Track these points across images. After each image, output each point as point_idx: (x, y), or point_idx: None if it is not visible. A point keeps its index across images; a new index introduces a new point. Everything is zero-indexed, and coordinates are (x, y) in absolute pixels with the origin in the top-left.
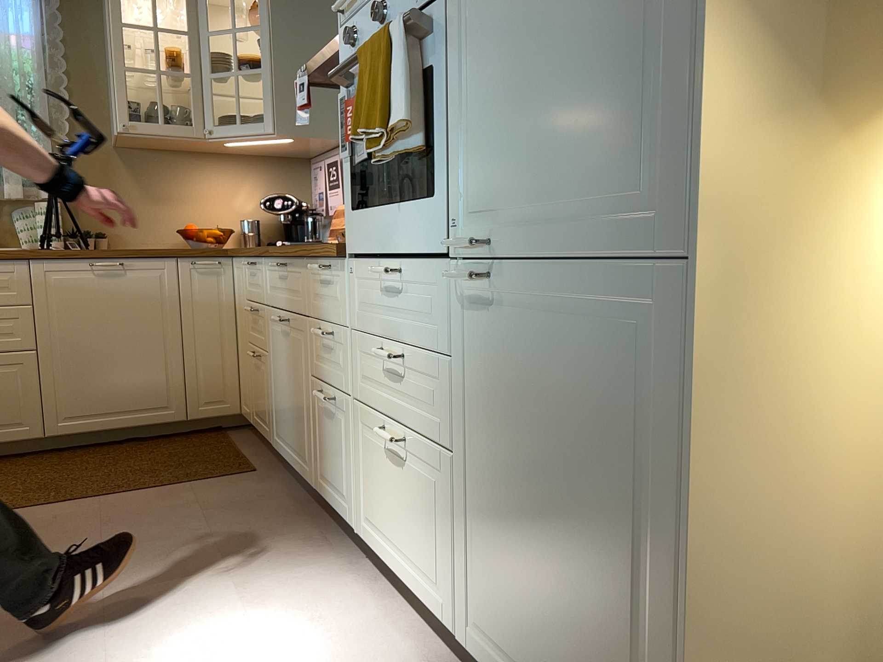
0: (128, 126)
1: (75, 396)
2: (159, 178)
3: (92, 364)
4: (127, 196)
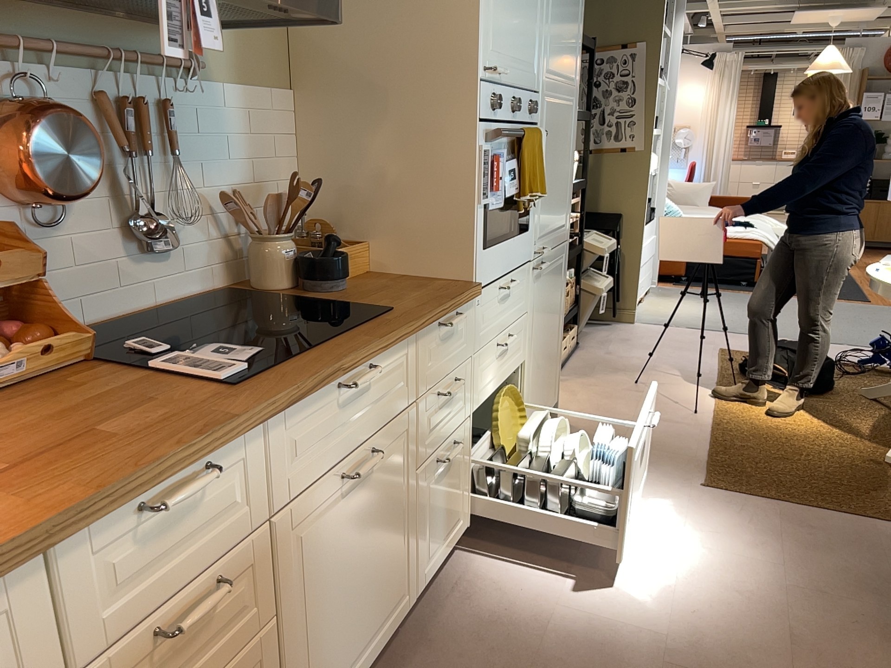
0: None
1: None
2: None
3: None
4: None
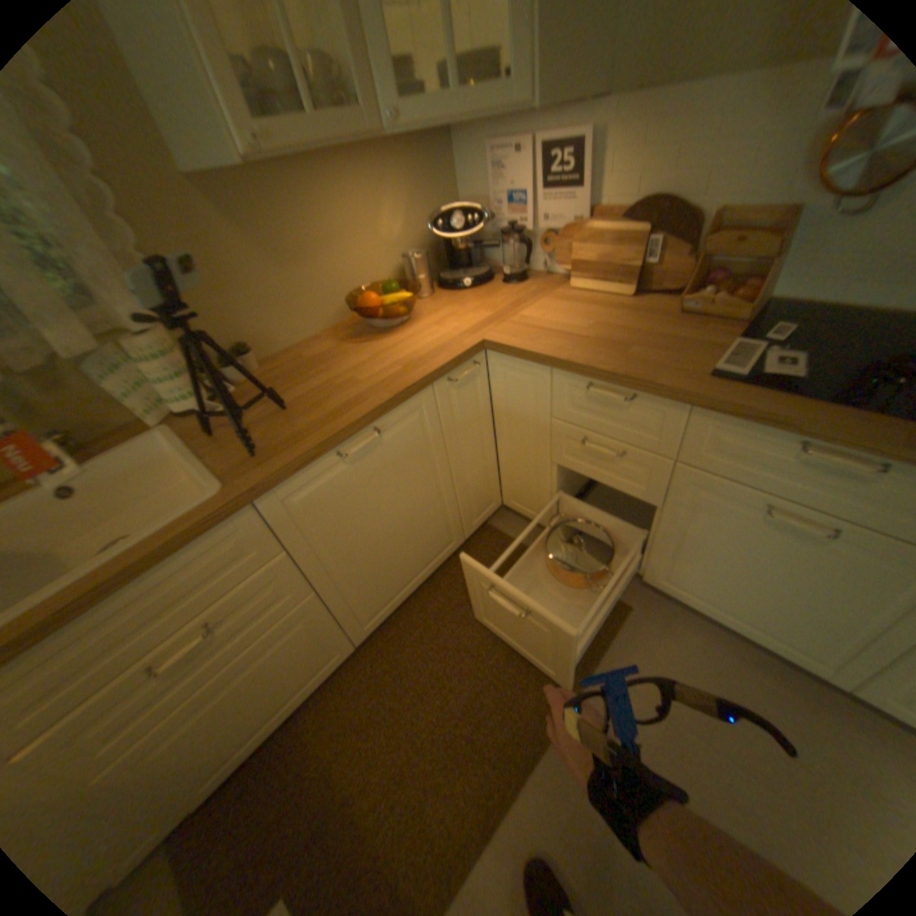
0: (255, 137)
1: (371, 597)
2: (277, 220)
3: (377, 559)
4: (245, 268)
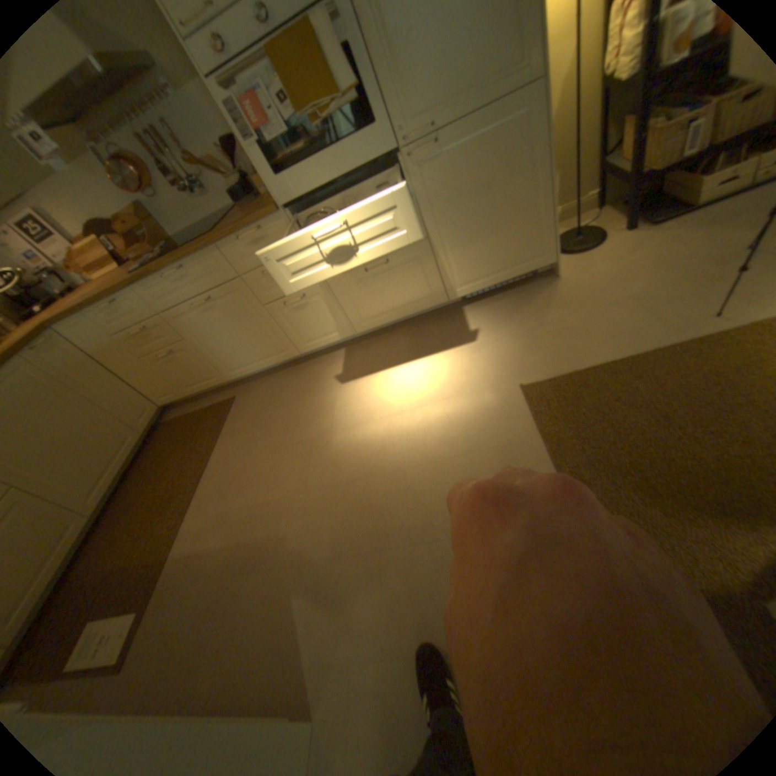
0: None
1: (75, 482)
2: None
3: (59, 458)
4: None
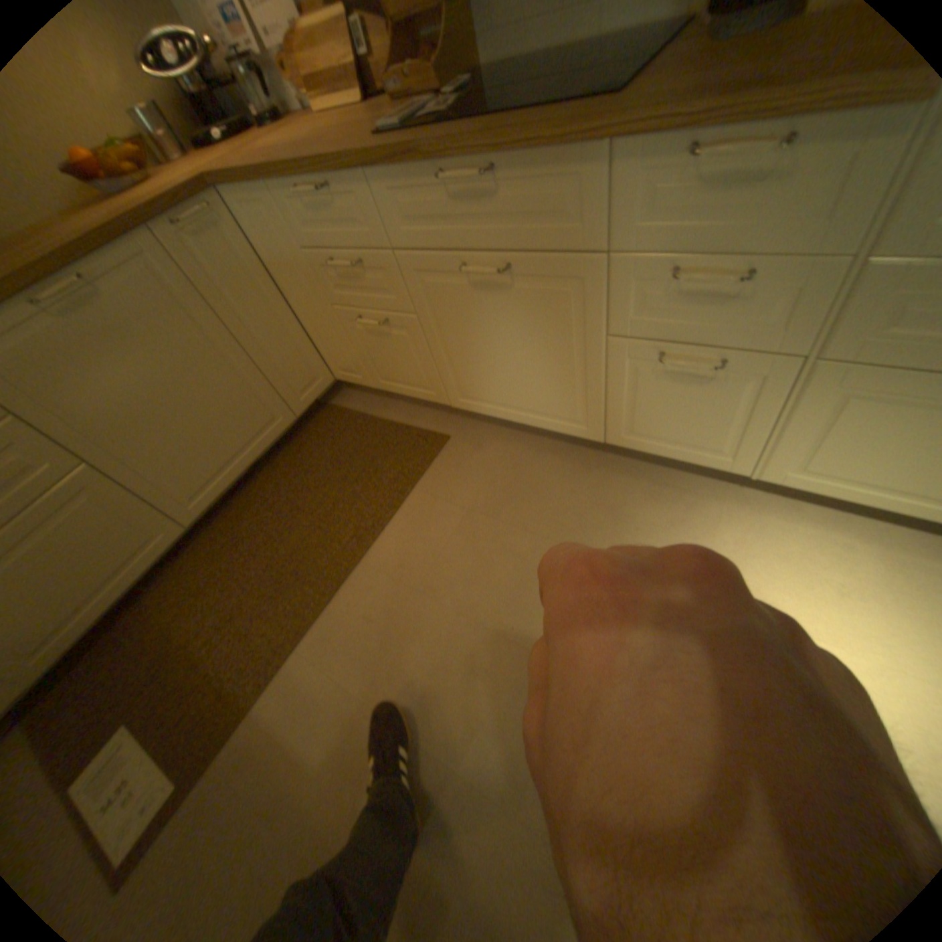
0: None
1: (178, 474)
2: None
3: (164, 432)
4: None
